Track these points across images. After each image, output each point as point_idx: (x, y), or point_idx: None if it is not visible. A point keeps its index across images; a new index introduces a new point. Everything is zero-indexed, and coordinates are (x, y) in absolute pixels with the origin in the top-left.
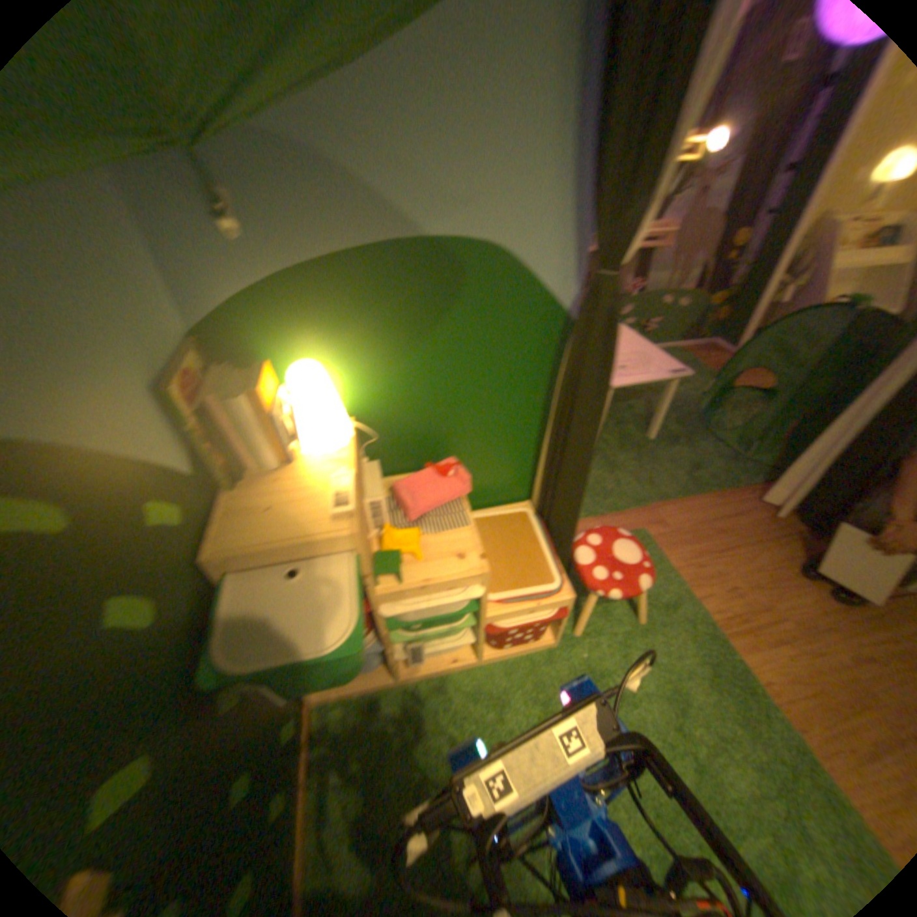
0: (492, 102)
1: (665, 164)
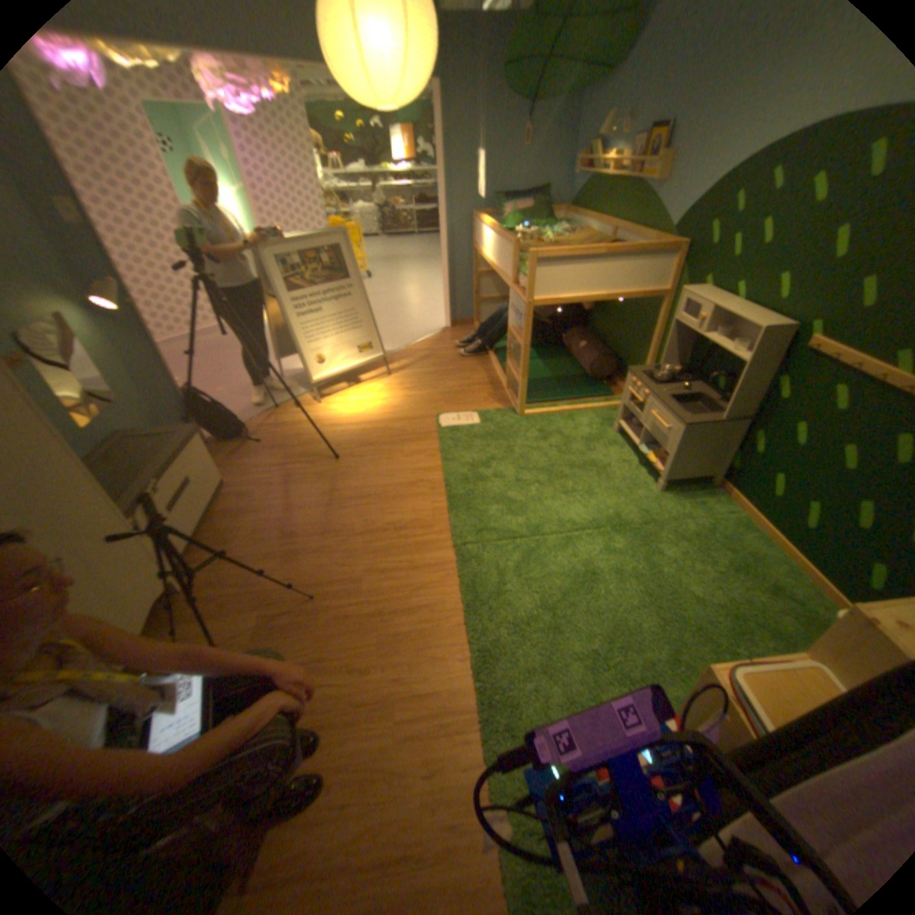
0: None
1: None
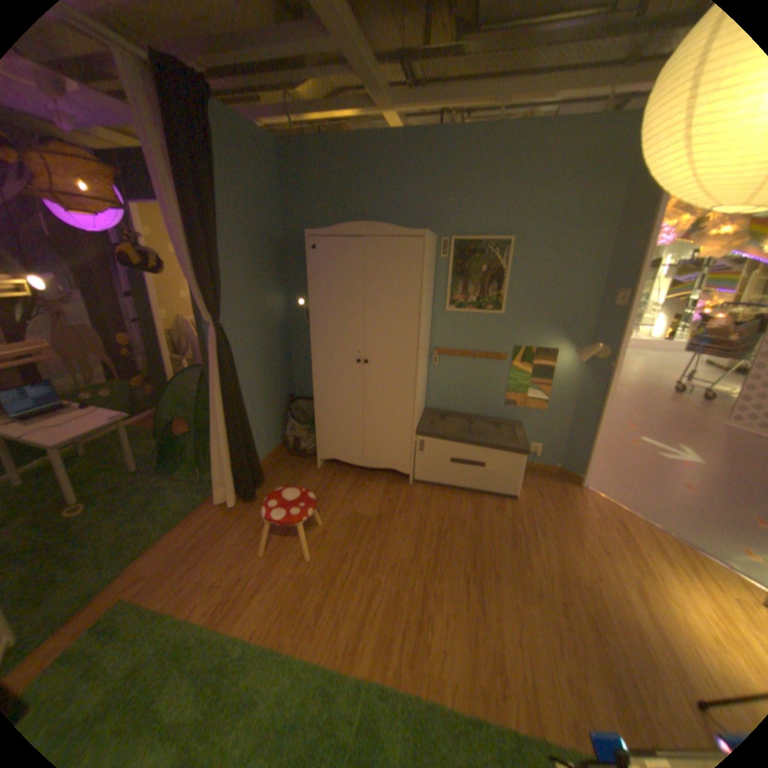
0: None
1: None
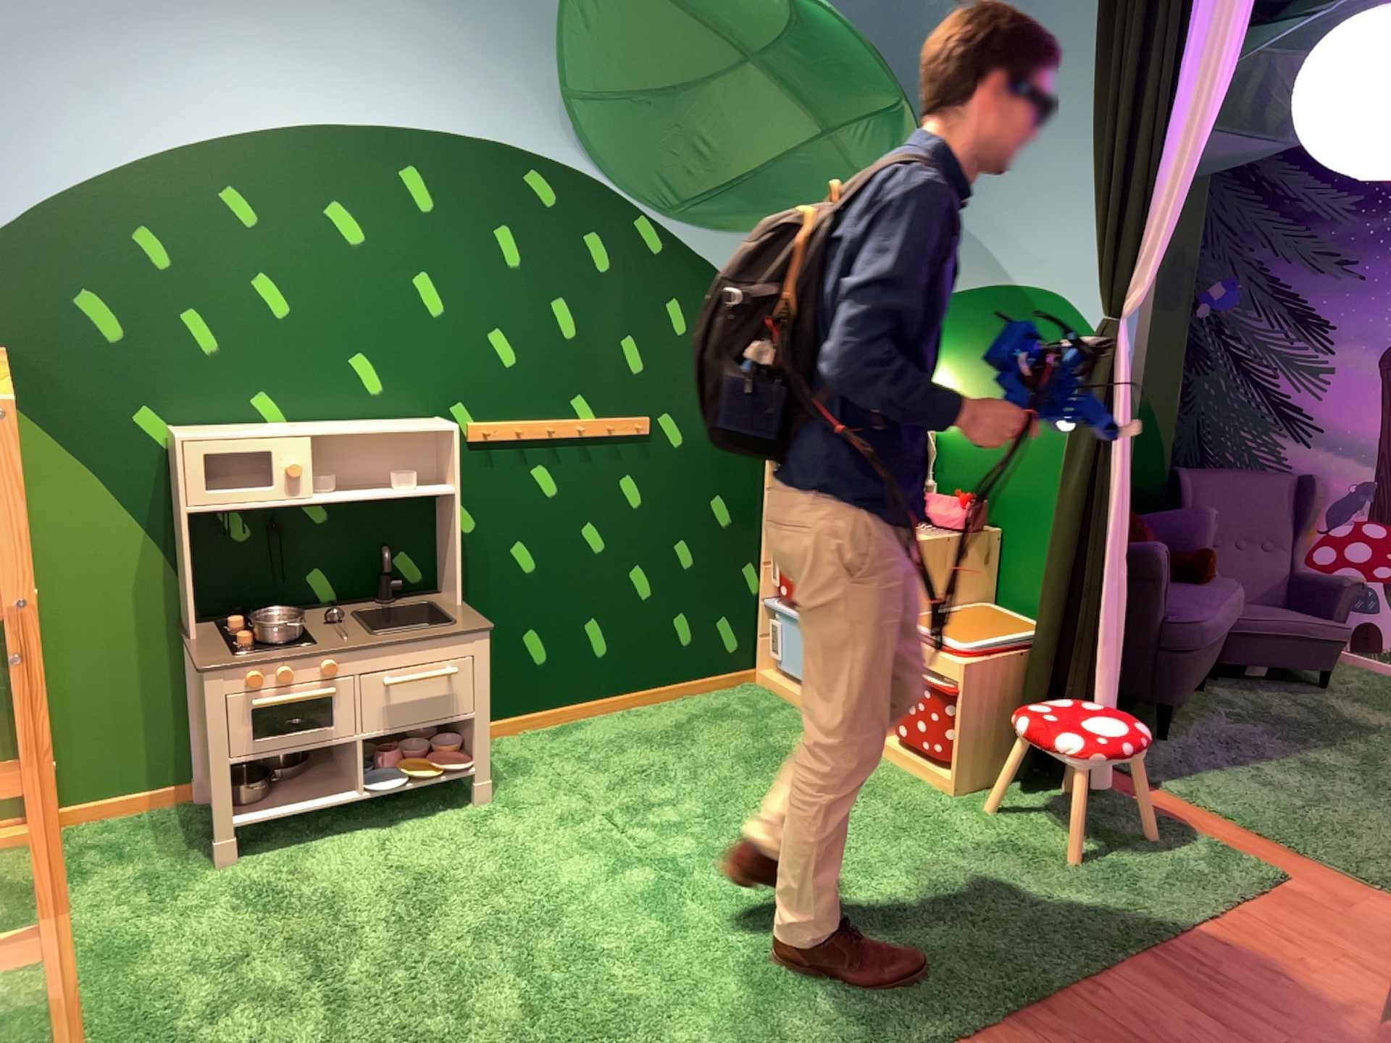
0: (1051, 209)
1: (1126, 240)
